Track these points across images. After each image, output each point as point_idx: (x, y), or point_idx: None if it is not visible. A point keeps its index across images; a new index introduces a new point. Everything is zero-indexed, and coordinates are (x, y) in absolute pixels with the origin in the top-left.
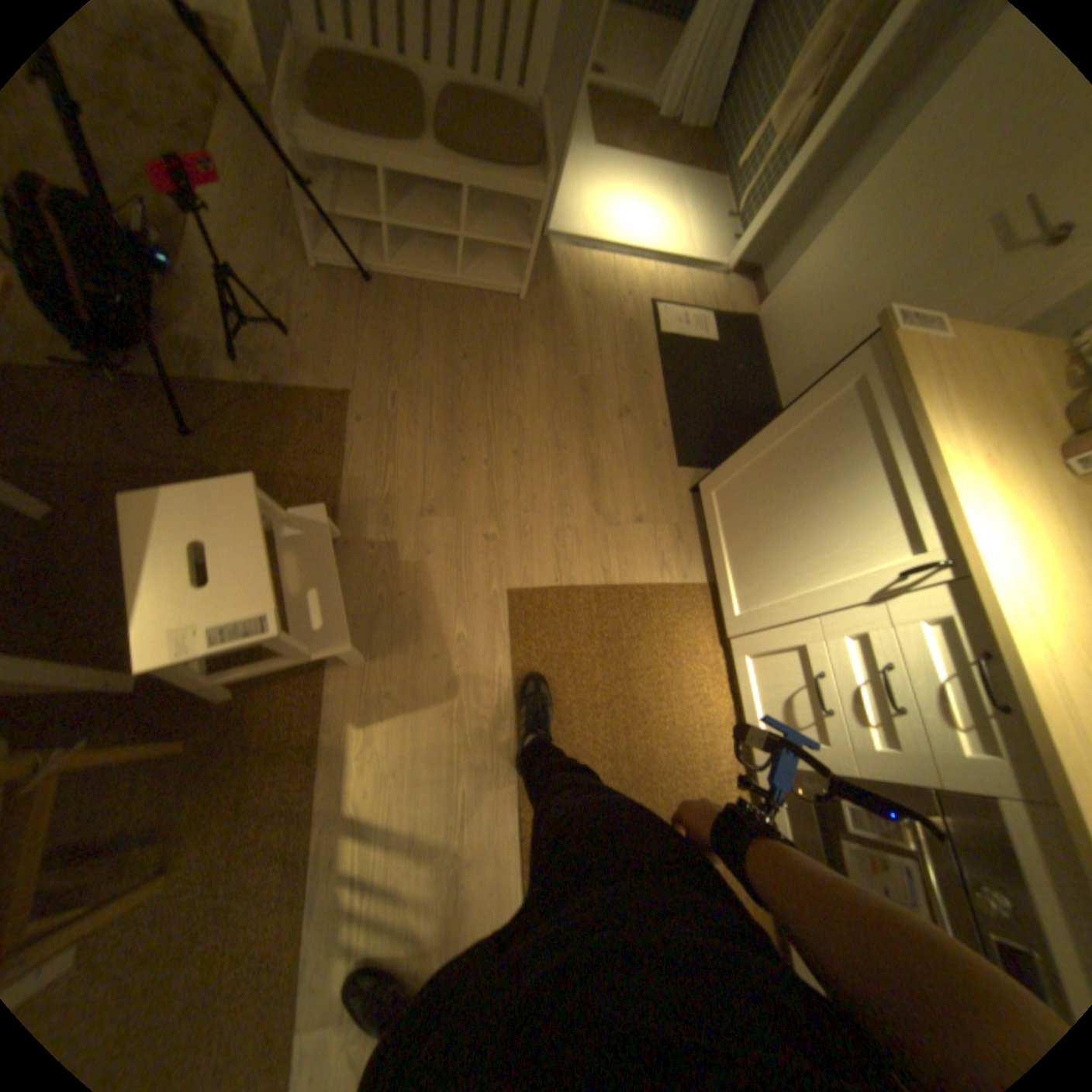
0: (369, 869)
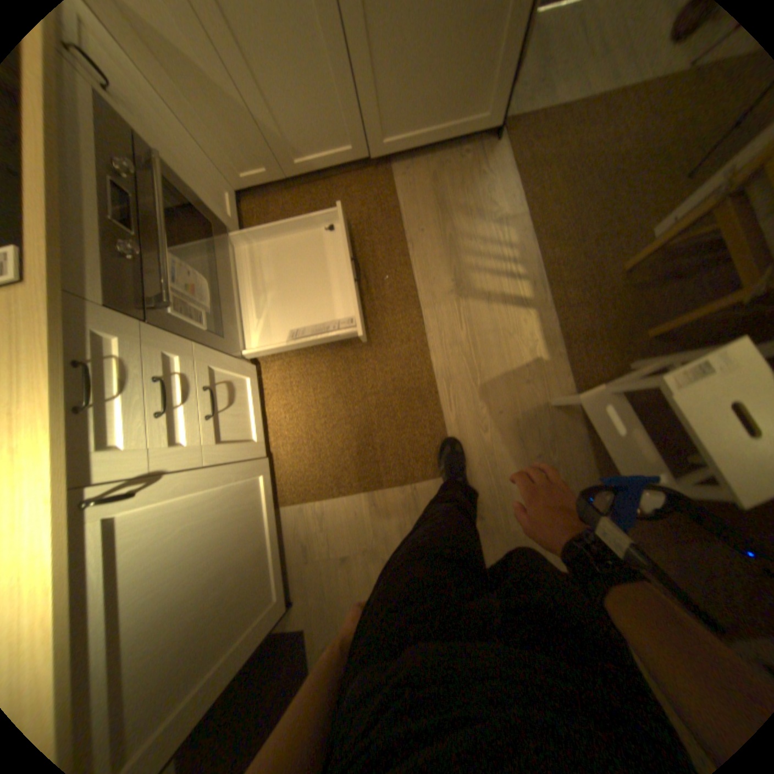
0: (511, 283)
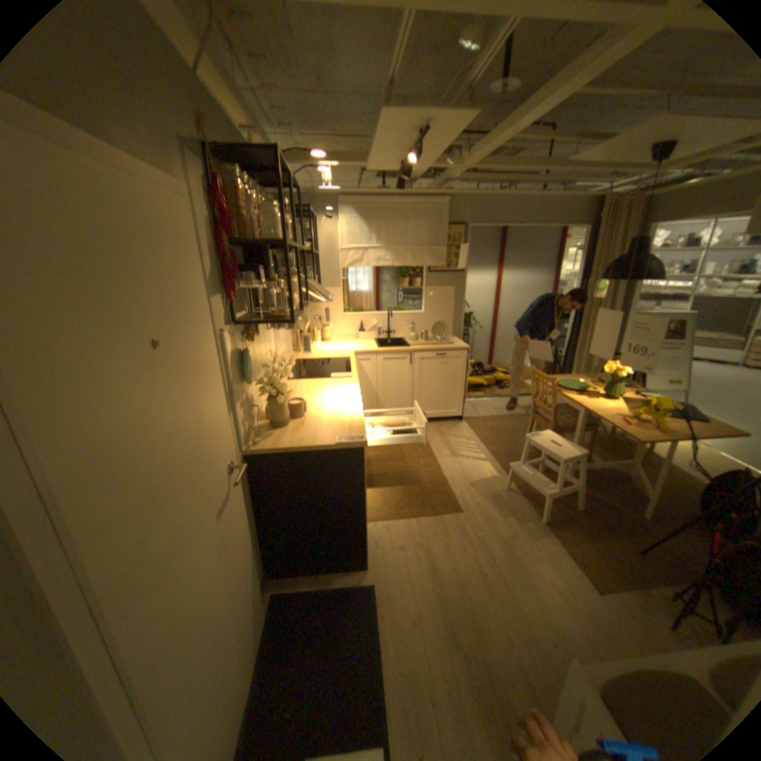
0: (476, 455)
